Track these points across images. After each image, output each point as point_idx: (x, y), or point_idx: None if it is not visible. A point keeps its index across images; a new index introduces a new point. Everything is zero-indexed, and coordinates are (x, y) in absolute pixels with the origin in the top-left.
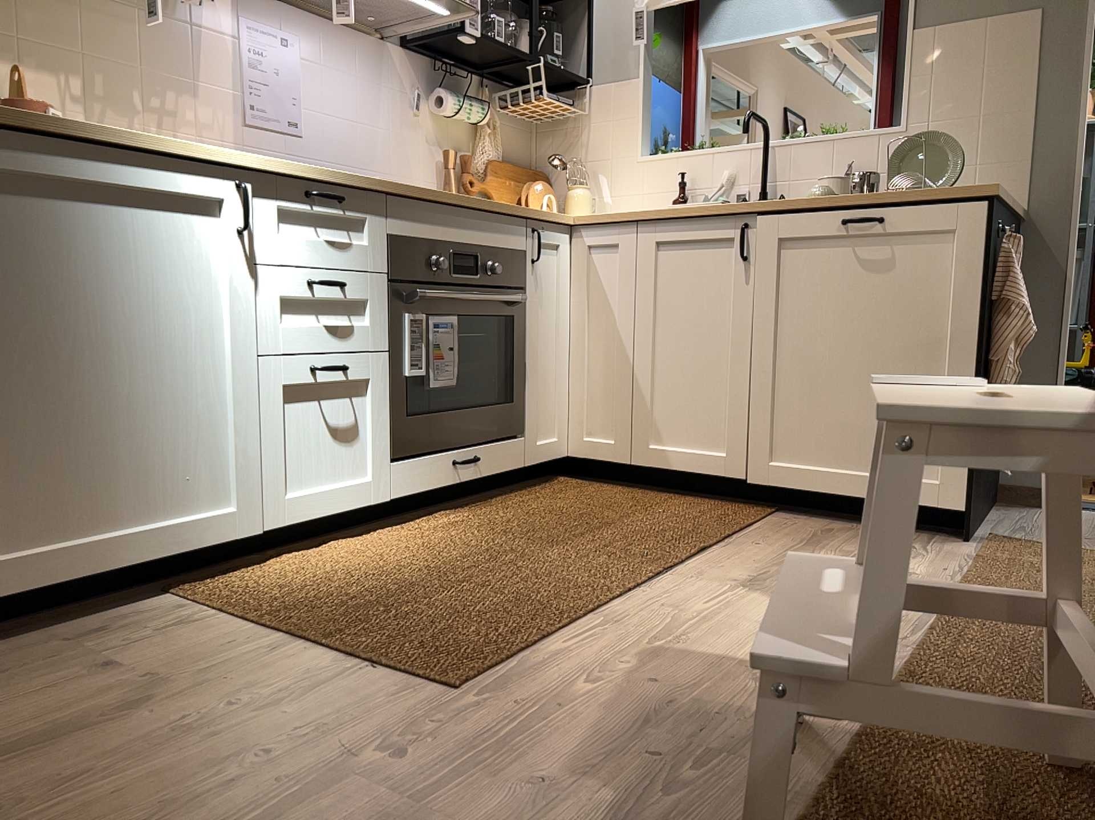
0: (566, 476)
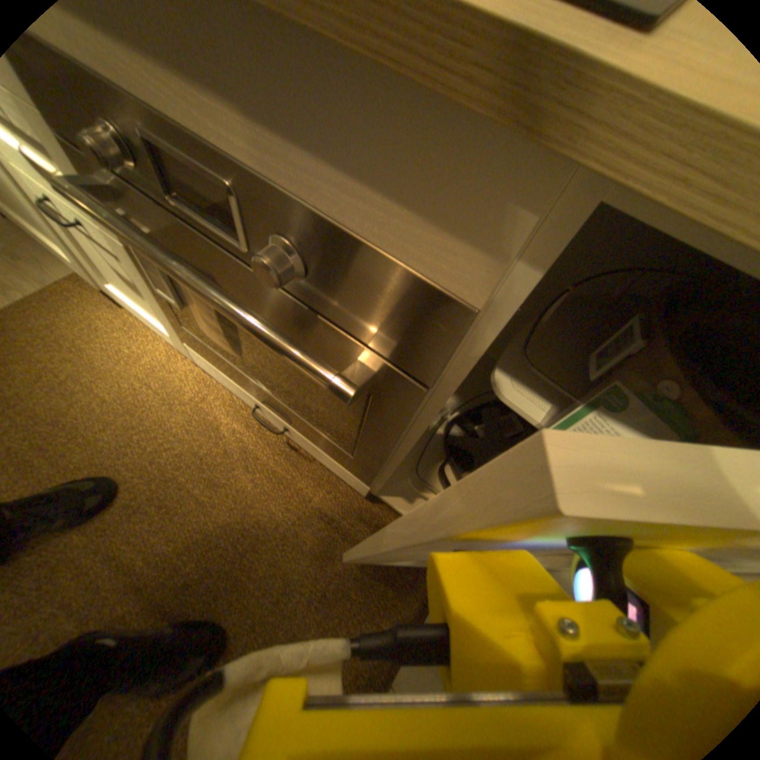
0: None
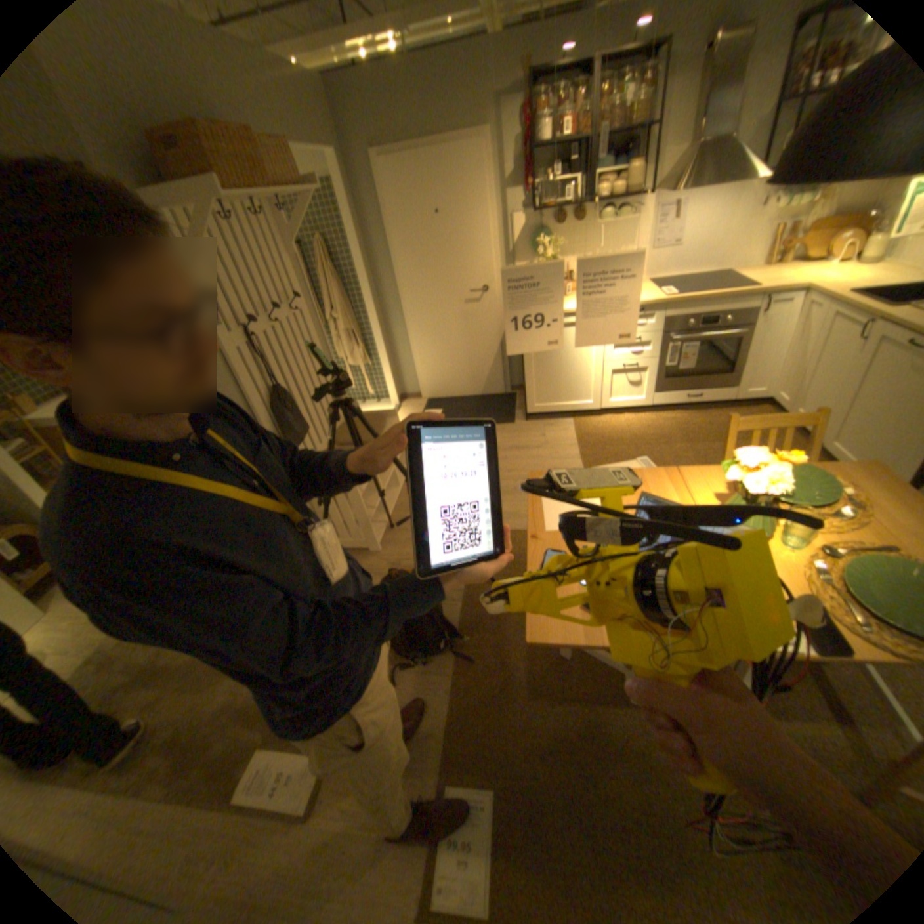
0: (774, 405)
